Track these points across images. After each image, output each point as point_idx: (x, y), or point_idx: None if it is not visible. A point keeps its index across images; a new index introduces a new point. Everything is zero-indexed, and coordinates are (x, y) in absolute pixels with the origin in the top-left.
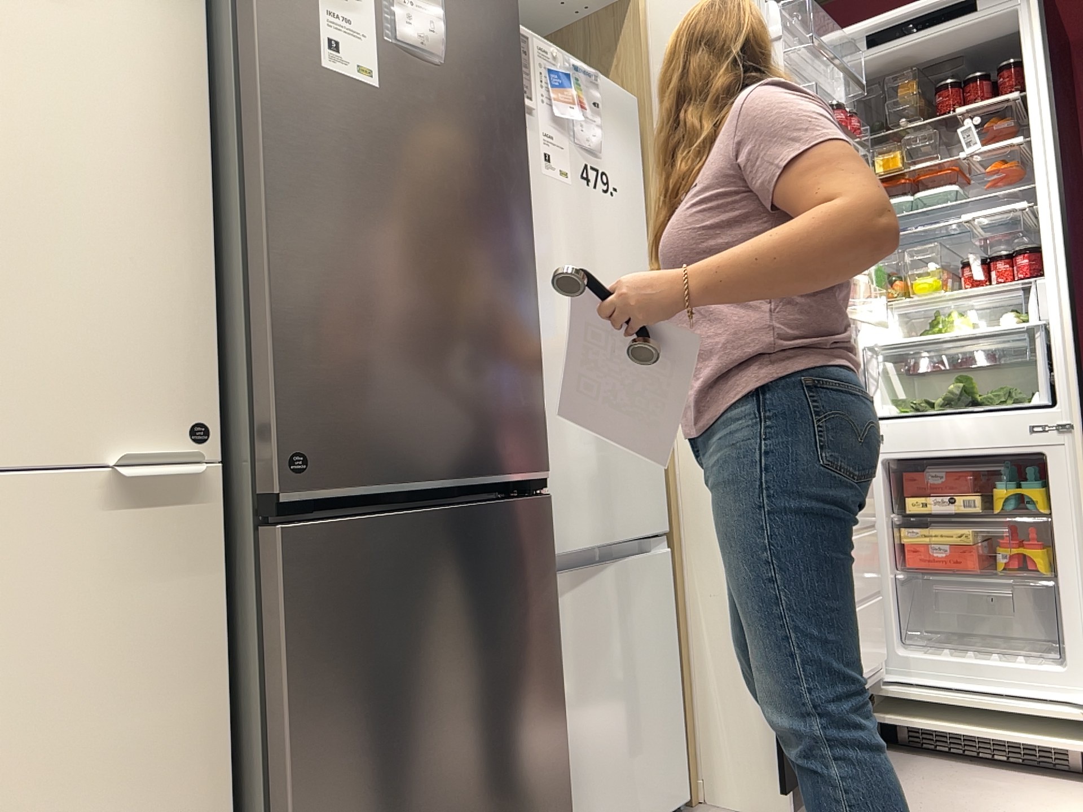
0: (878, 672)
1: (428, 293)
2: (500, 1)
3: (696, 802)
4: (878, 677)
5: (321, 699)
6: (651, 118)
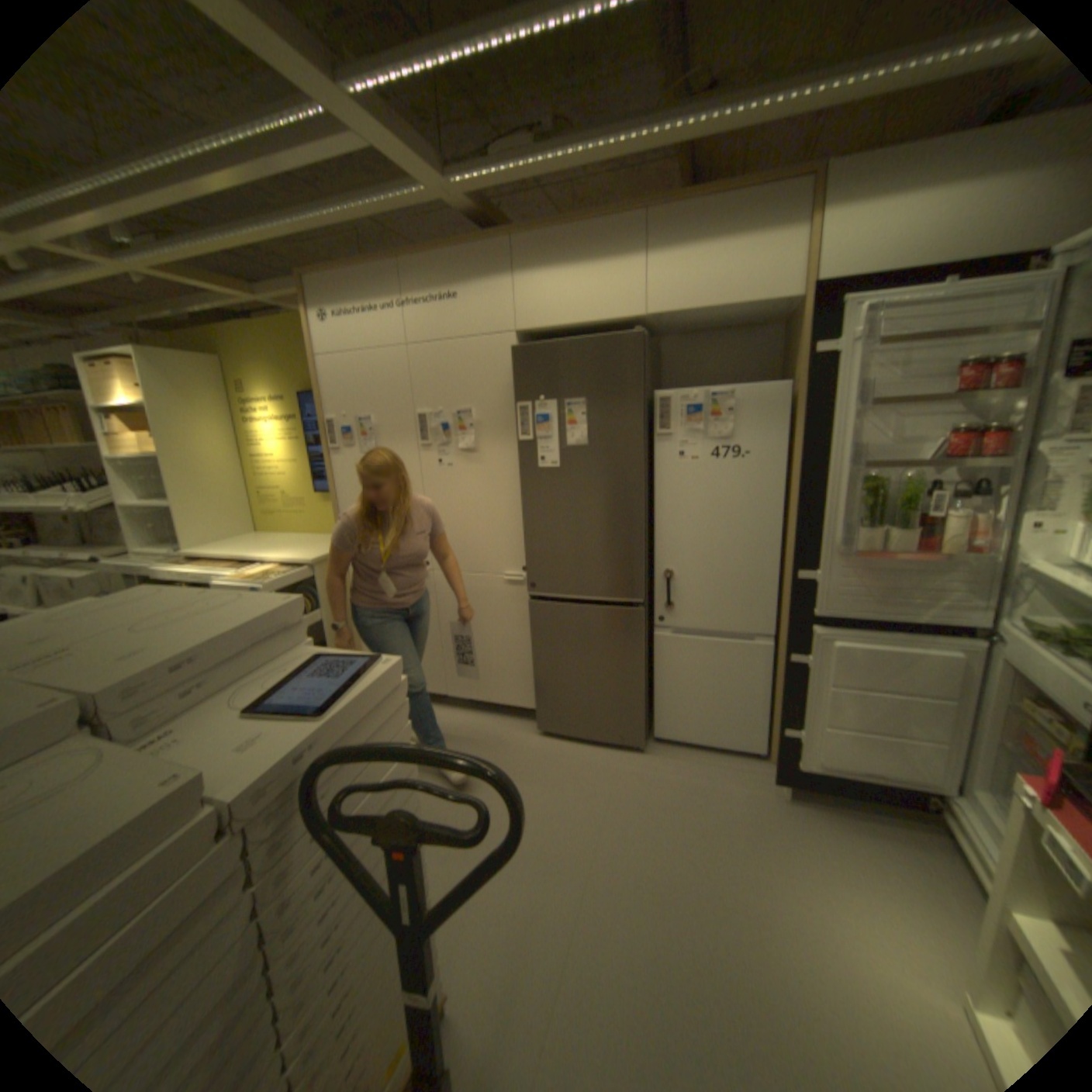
0: (935, 790)
1: (580, 535)
2: (629, 399)
3: (773, 763)
4: (934, 792)
5: (542, 644)
6: (804, 388)
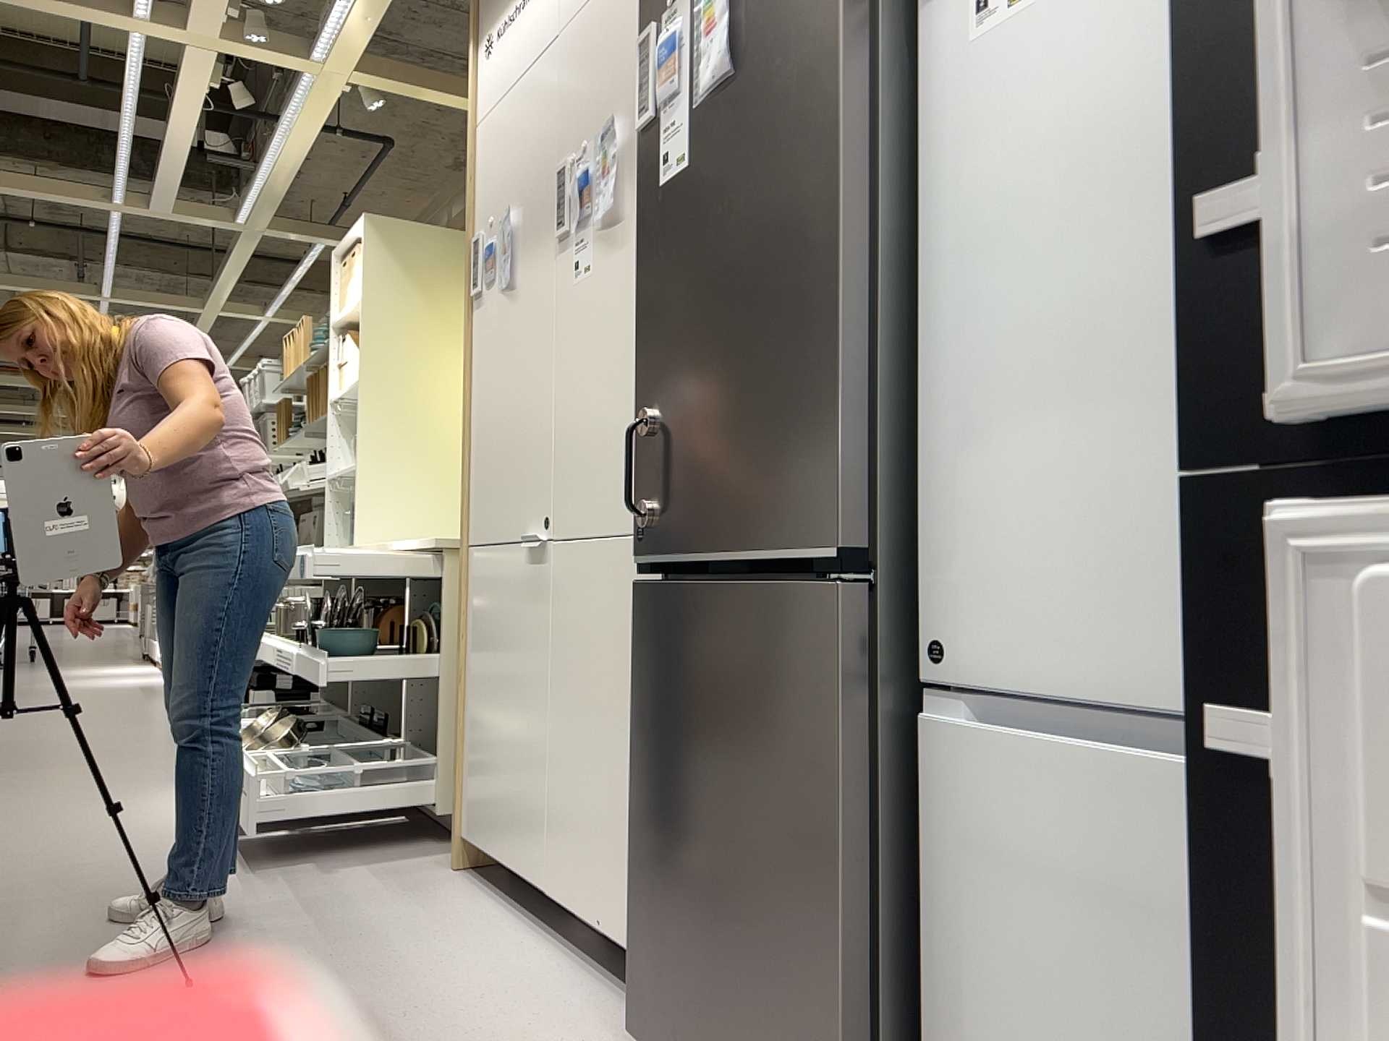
0: None
1: (716, 353)
2: None
3: None
4: None
5: (645, 729)
6: None
